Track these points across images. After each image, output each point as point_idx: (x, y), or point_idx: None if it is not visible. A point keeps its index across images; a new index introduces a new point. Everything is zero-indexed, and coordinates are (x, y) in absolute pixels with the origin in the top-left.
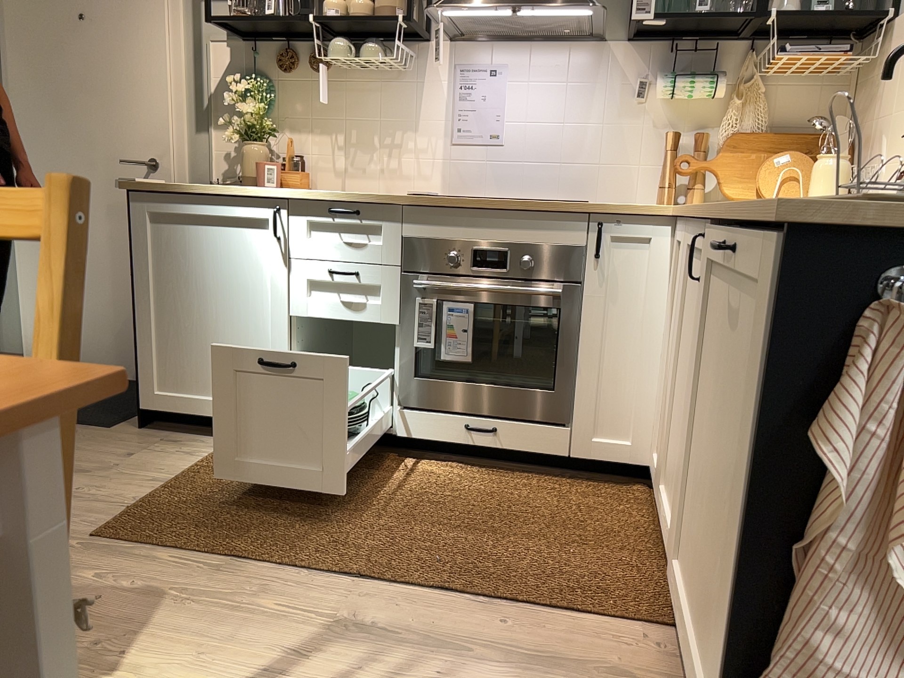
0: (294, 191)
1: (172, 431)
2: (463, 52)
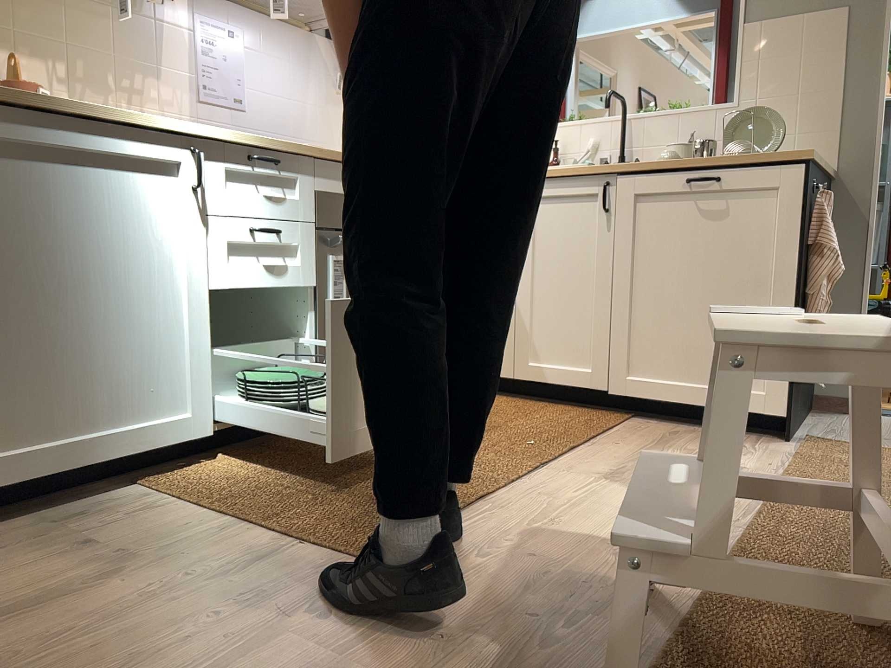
0: (197, 128)
1: (20, 517)
2: (204, 2)
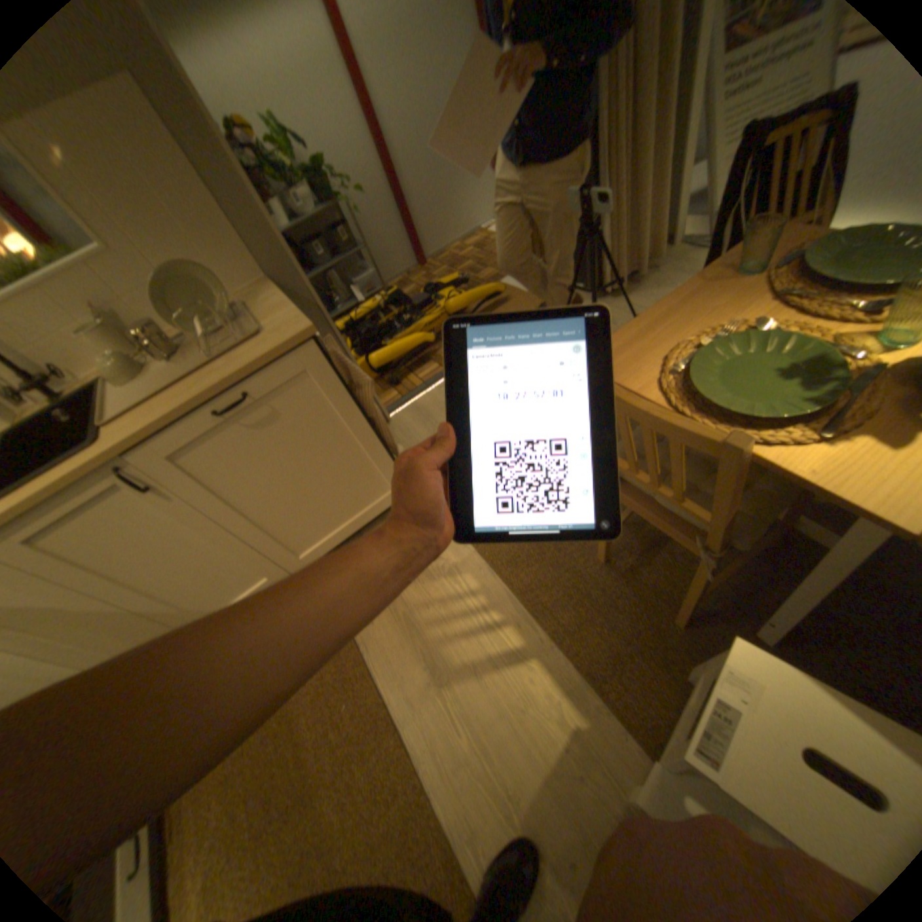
0: None
1: None
2: None
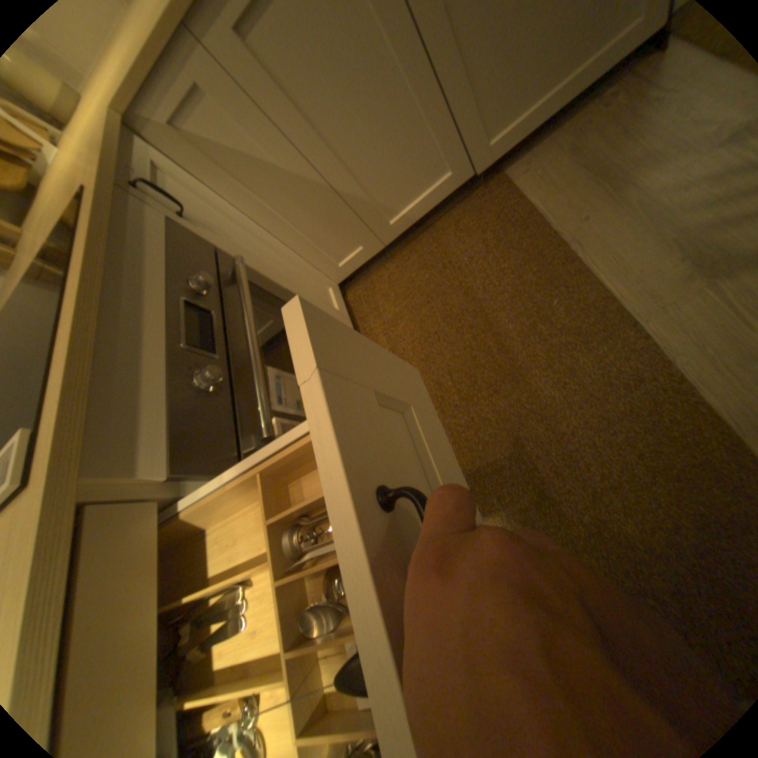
0: None
1: None
2: None
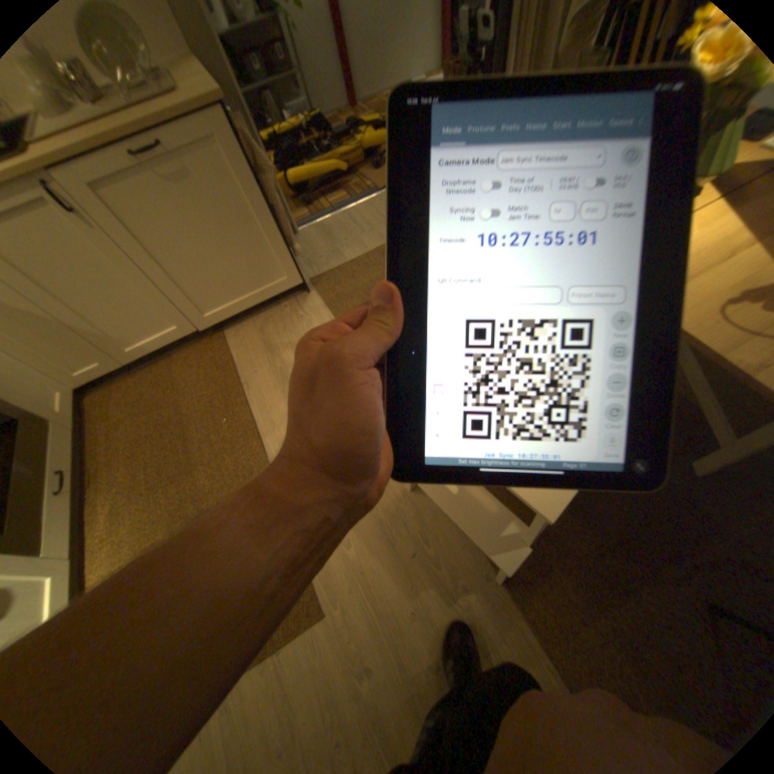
0: None
1: None
2: None
